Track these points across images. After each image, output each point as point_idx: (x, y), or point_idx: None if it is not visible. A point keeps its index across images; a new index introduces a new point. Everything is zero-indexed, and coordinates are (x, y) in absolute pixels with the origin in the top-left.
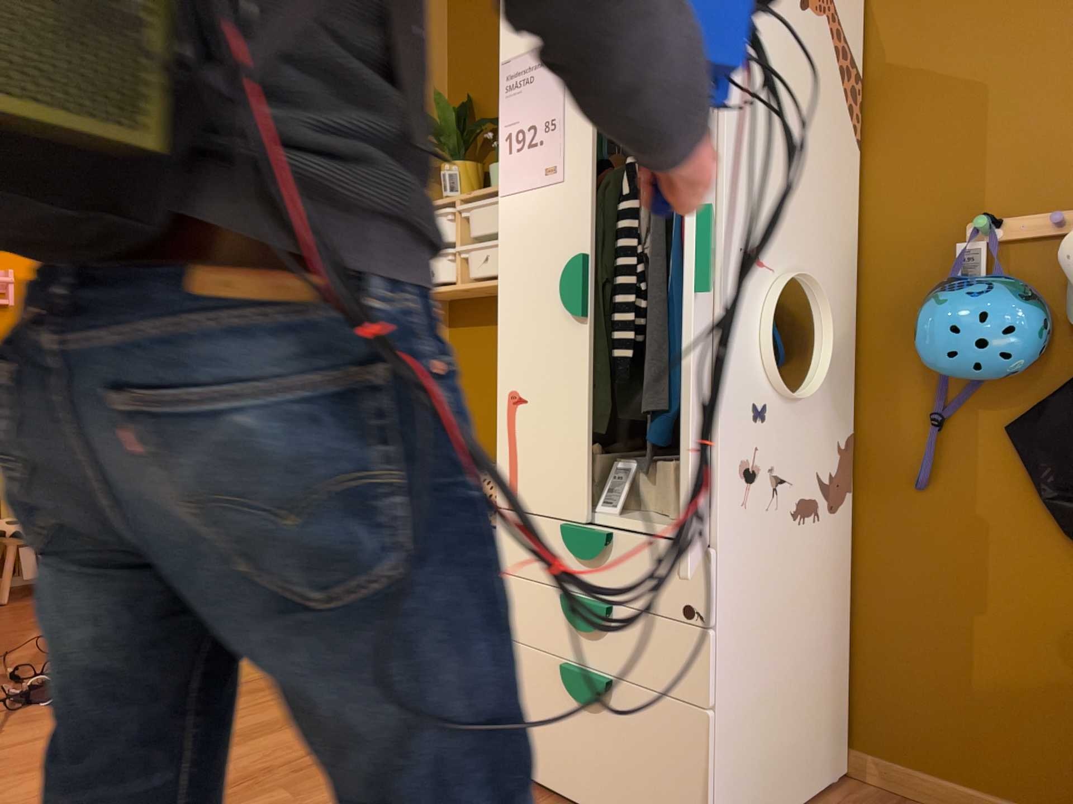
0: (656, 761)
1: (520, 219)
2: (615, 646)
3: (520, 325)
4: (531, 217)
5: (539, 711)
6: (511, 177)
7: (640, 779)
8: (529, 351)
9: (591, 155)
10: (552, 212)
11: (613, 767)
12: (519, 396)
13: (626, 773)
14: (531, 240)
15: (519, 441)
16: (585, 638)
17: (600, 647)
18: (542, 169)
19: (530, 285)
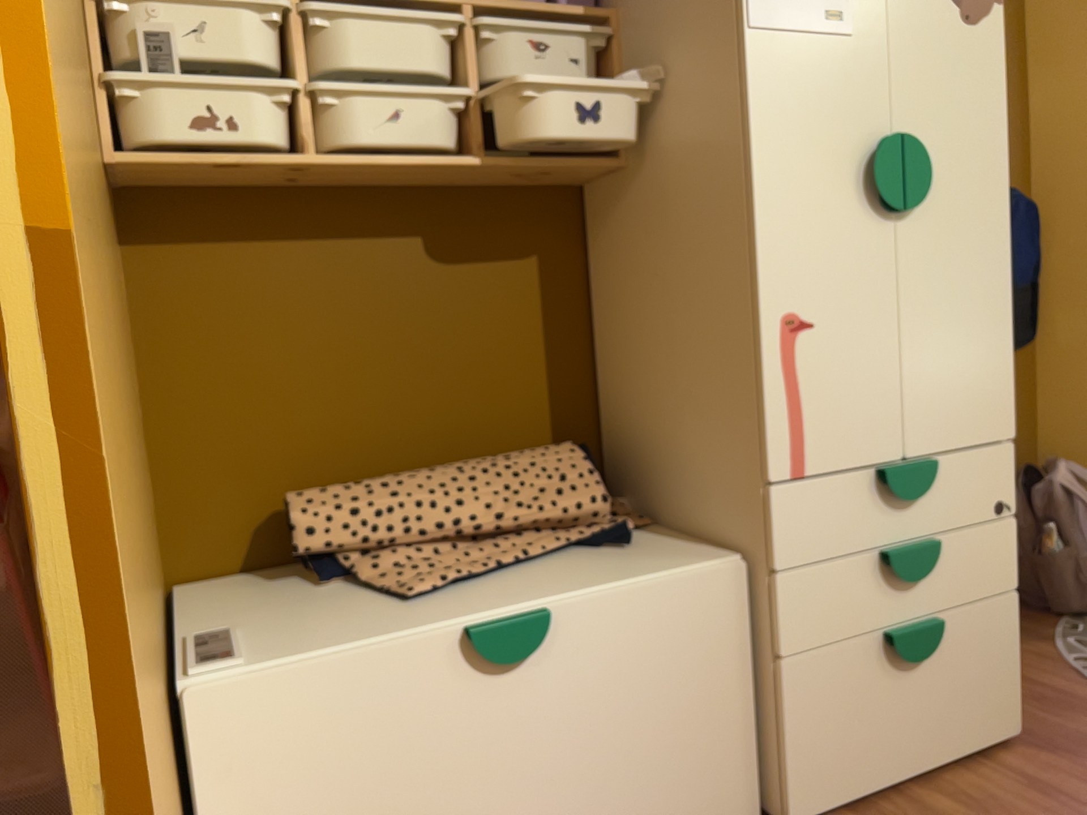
0: (980, 668)
1: (790, 70)
2: (938, 579)
3: (798, 221)
4: (807, 71)
5: (855, 712)
6: (771, 3)
7: (968, 697)
8: (816, 258)
9: (888, 14)
10: (841, 73)
11: (942, 707)
12: (804, 320)
13: (954, 702)
14: (808, 103)
15: (807, 380)
16: (912, 588)
17: (923, 589)
18: (824, 8)
19: (811, 165)
